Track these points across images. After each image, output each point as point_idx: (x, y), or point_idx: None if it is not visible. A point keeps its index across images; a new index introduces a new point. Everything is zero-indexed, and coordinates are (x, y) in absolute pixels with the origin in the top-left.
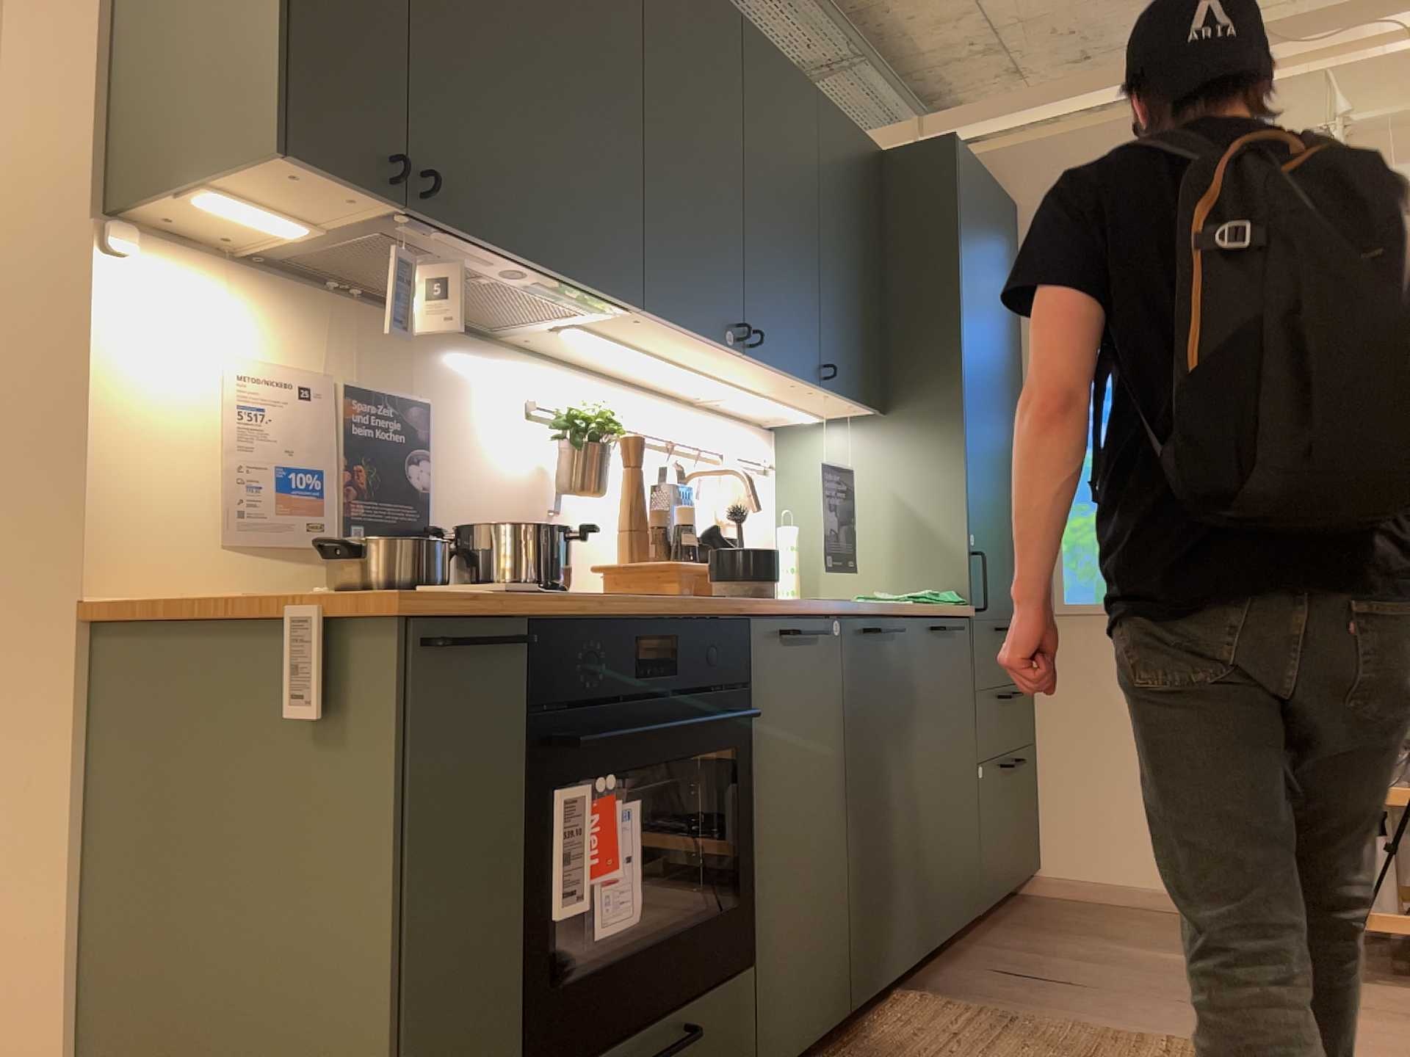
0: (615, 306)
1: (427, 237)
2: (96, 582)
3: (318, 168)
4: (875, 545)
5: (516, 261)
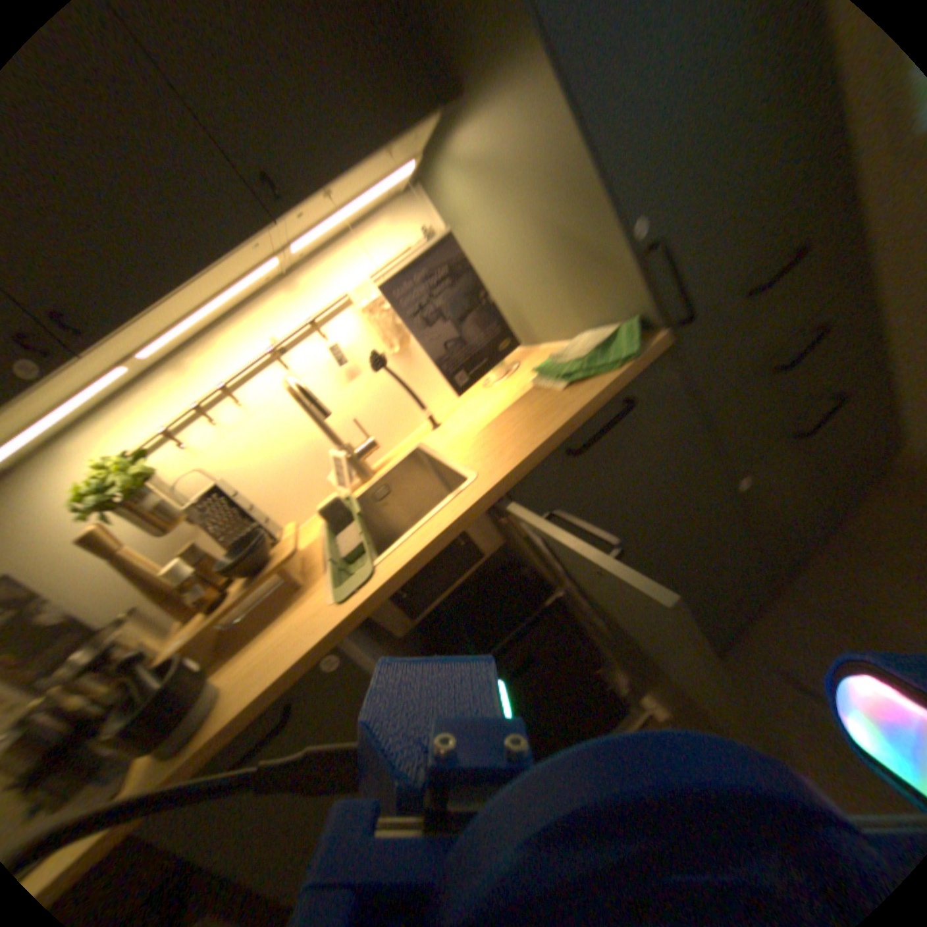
0: None
1: None
2: None
3: None
4: (540, 281)
5: None
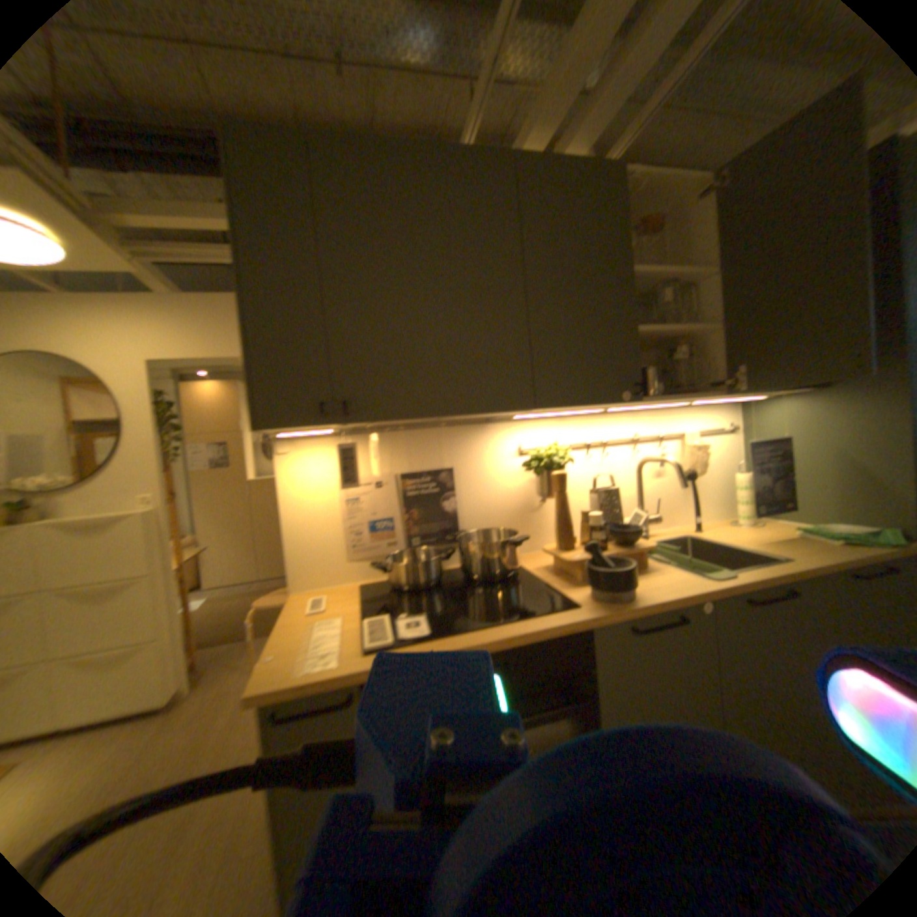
0: (521, 408)
1: (370, 423)
2: (293, 585)
3: (280, 424)
4: (820, 484)
5: (428, 417)
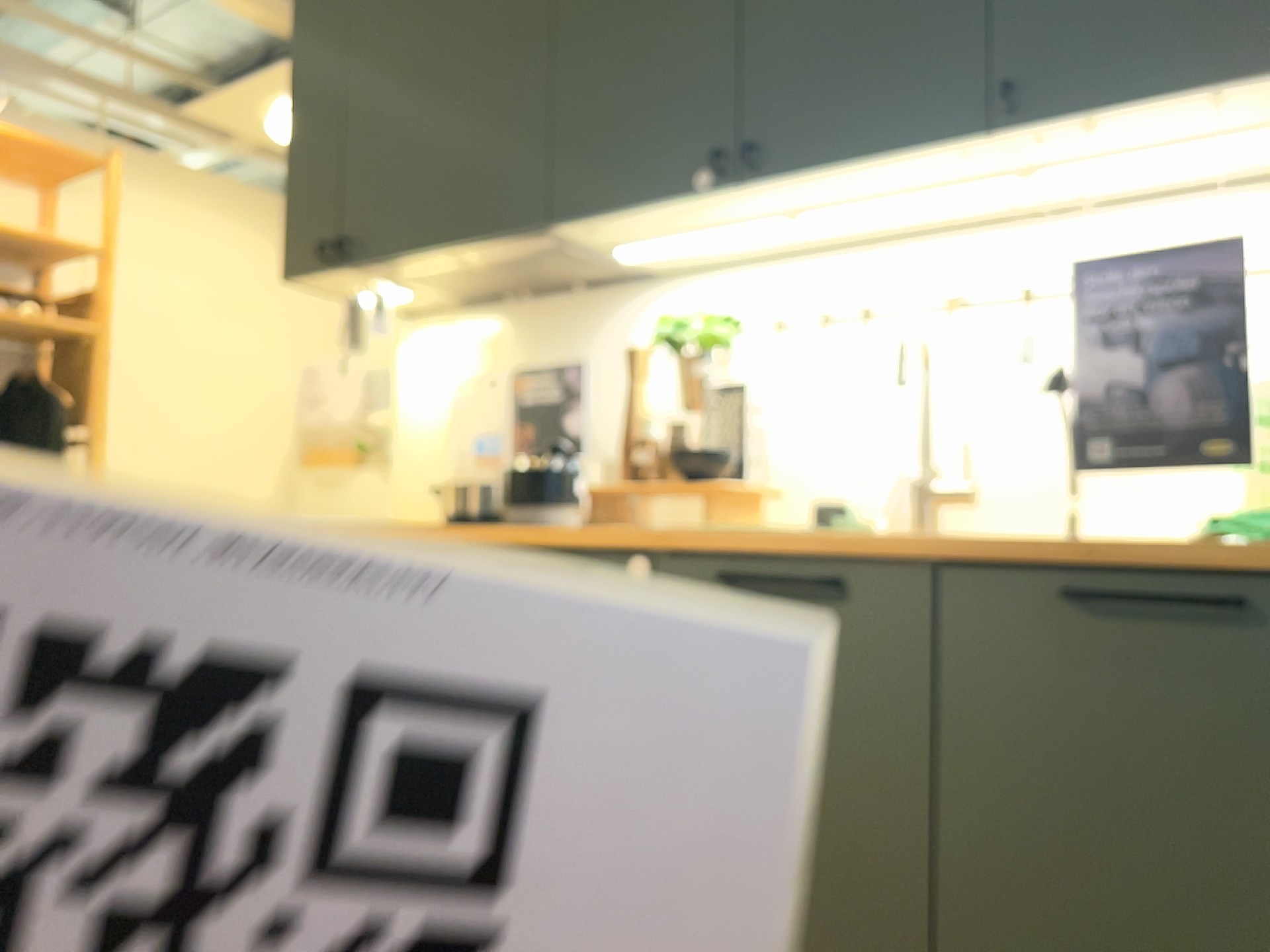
0: (558, 233)
1: (387, 272)
2: None
3: (303, 277)
4: None
5: (431, 256)
